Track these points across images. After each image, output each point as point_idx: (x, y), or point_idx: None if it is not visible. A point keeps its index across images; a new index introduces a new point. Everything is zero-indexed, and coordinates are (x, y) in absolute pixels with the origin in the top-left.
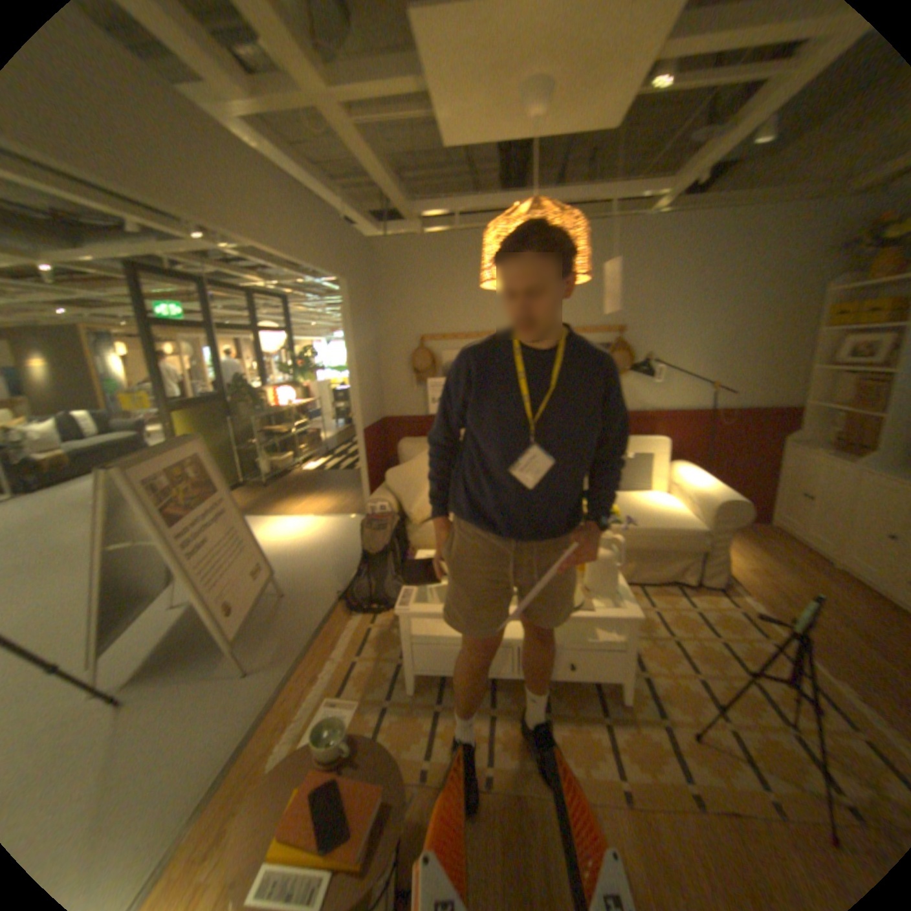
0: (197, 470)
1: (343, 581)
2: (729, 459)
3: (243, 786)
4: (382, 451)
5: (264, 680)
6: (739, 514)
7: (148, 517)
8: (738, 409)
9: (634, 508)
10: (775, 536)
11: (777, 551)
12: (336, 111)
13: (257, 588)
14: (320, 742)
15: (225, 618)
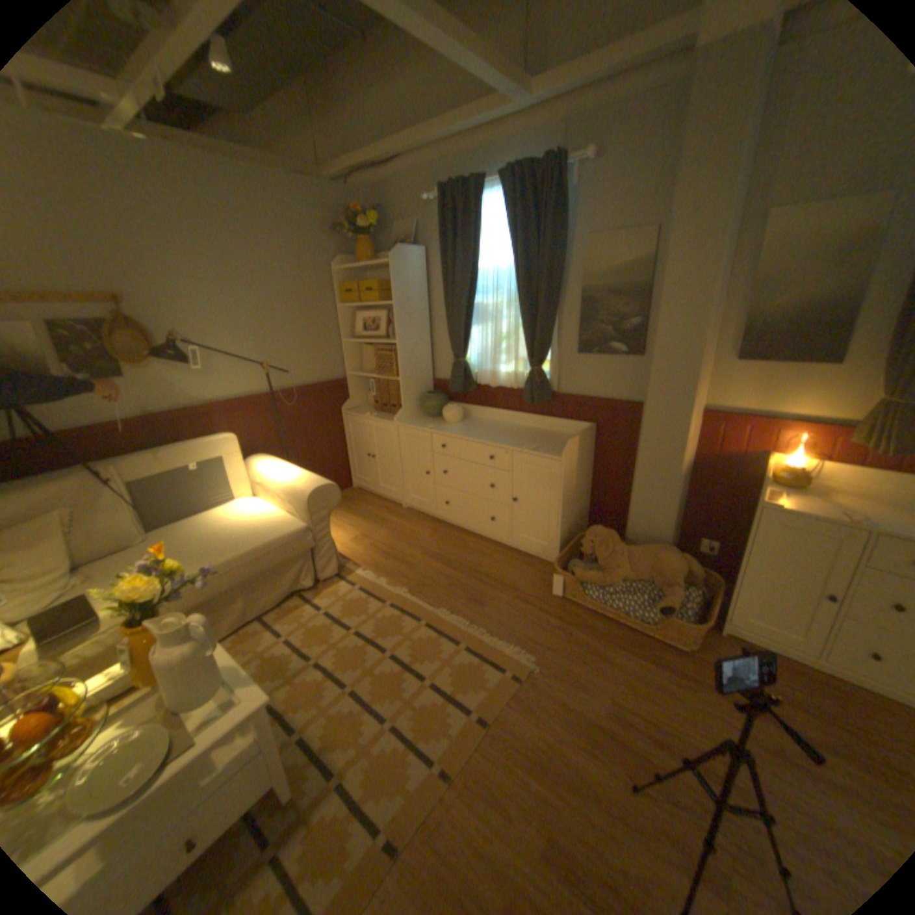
0: None
1: None
2: (302, 439)
3: None
4: None
5: None
6: (328, 497)
7: None
8: (294, 387)
9: (219, 531)
10: (358, 496)
11: (364, 510)
12: None
13: None
14: None
15: None
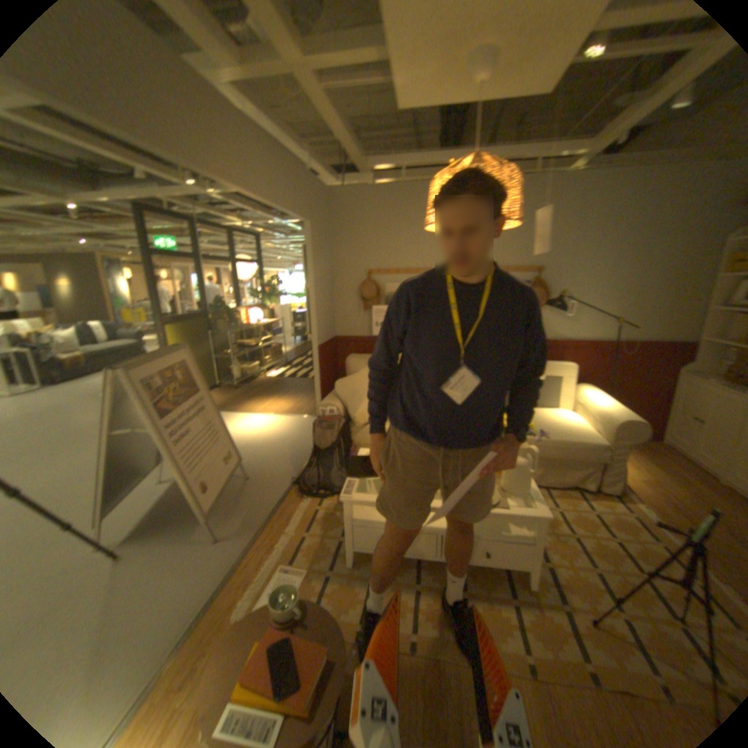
0: (184, 373)
1: (297, 470)
2: (628, 384)
3: (212, 632)
4: (332, 364)
5: (231, 547)
6: (637, 433)
7: (145, 410)
8: (639, 341)
9: (544, 422)
10: (666, 453)
11: (668, 466)
12: (309, 77)
13: (228, 472)
14: (277, 604)
15: (202, 495)
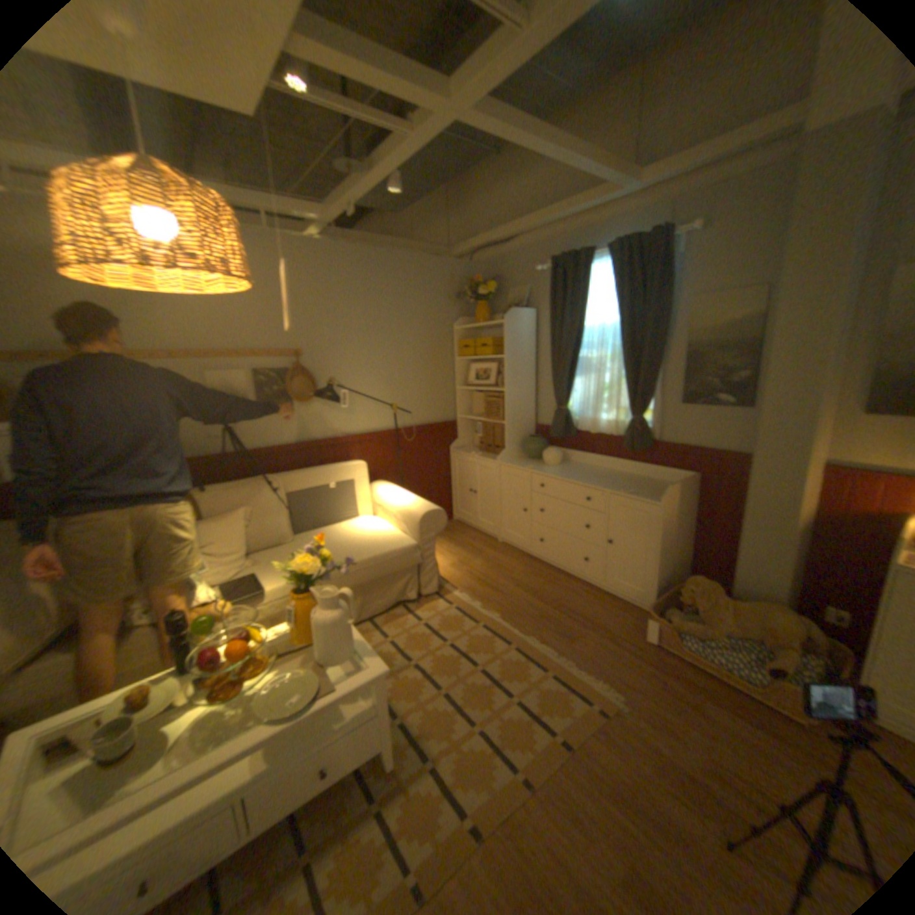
0: None
1: None
2: (416, 471)
3: None
4: None
5: None
6: (437, 521)
7: None
8: (415, 426)
9: (349, 539)
10: (458, 528)
11: (463, 541)
12: None
13: None
14: None
15: None
